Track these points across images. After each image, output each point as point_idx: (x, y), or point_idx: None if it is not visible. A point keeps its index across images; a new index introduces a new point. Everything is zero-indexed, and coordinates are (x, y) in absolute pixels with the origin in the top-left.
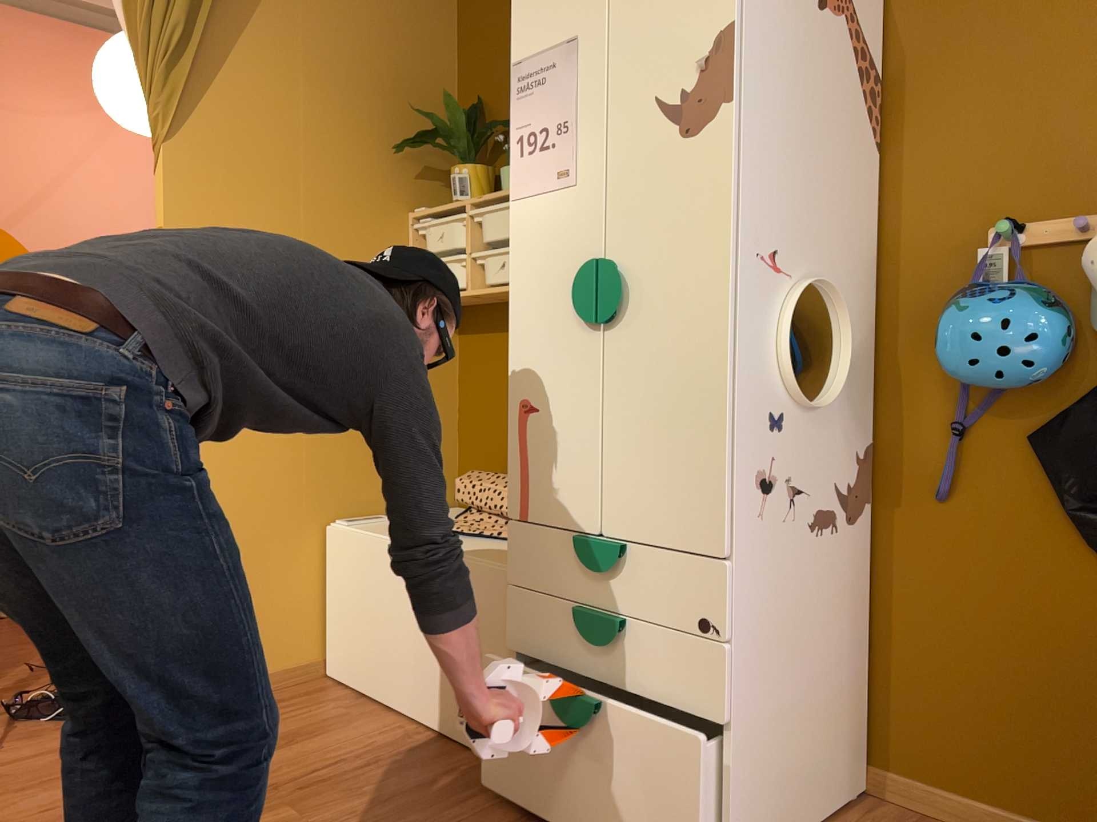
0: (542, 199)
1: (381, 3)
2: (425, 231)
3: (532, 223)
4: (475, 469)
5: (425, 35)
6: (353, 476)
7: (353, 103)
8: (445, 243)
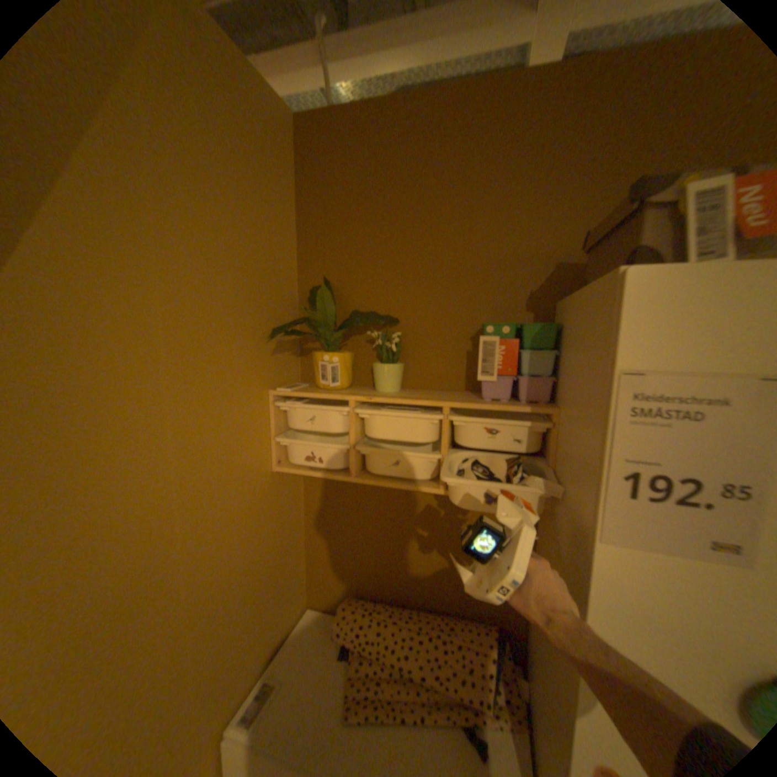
0: (673, 561)
1: (236, 167)
2: (293, 412)
3: (646, 583)
4: (328, 581)
5: (273, 208)
6: (240, 661)
7: (217, 286)
8: (321, 428)
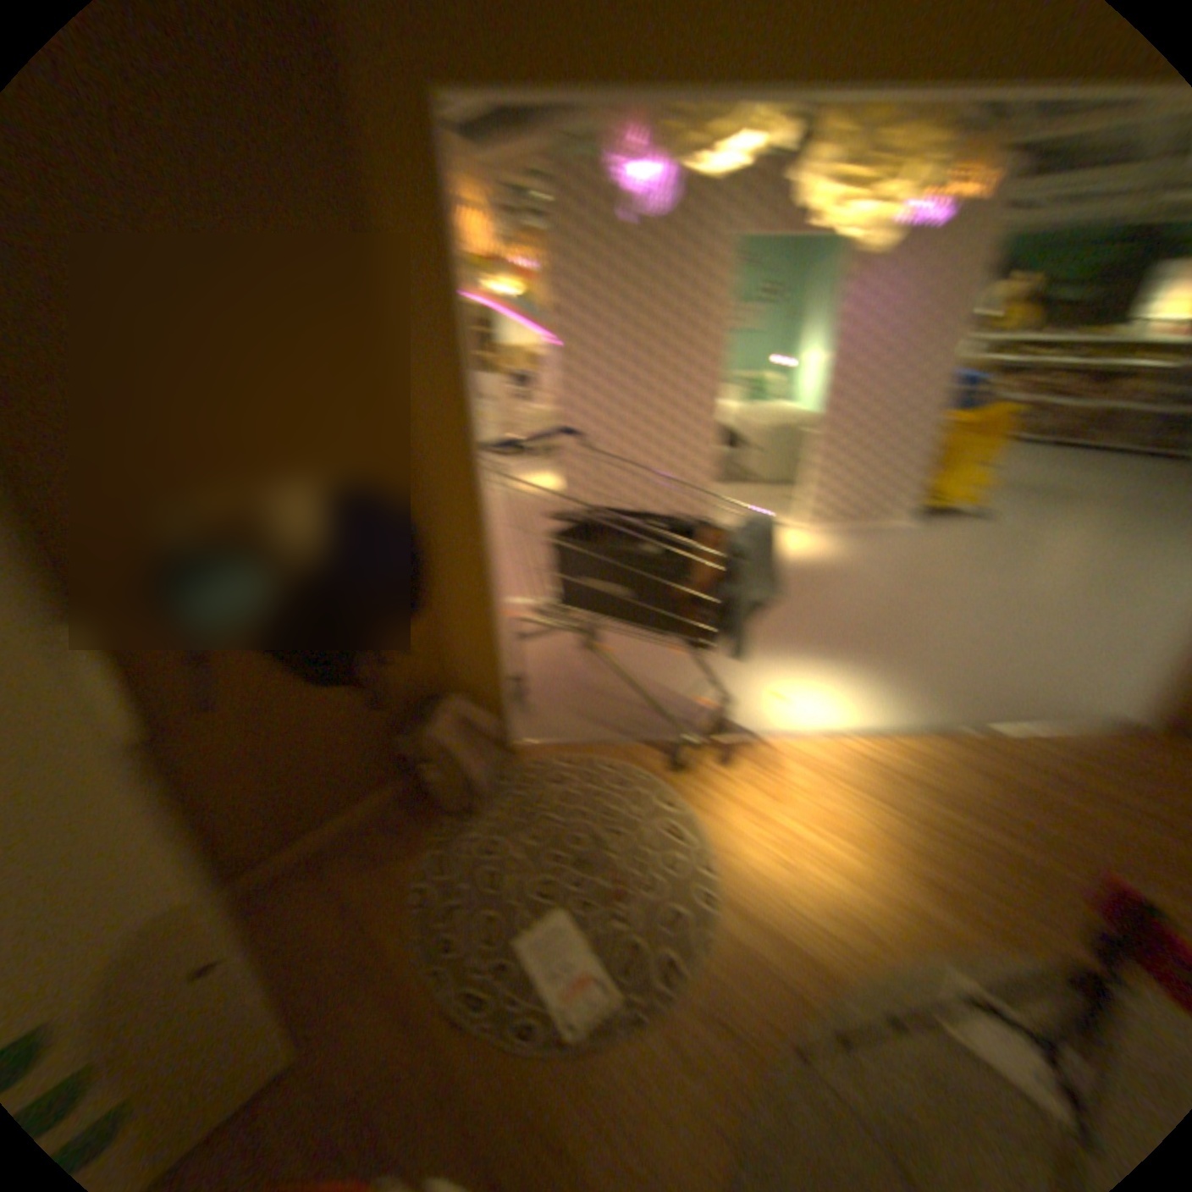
0: None
1: None
2: None
3: None
4: None
5: None
6: None
7: None
8: None
